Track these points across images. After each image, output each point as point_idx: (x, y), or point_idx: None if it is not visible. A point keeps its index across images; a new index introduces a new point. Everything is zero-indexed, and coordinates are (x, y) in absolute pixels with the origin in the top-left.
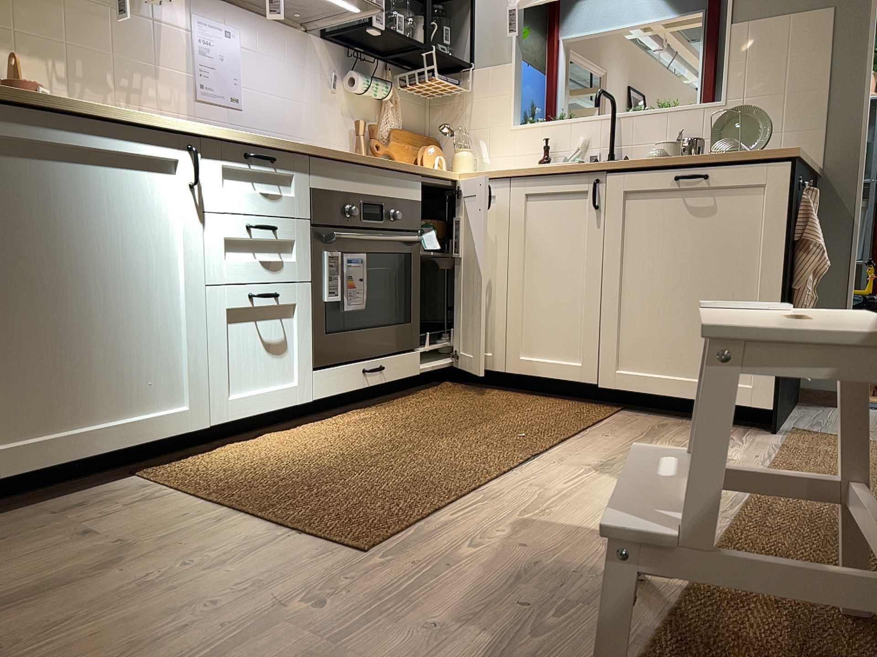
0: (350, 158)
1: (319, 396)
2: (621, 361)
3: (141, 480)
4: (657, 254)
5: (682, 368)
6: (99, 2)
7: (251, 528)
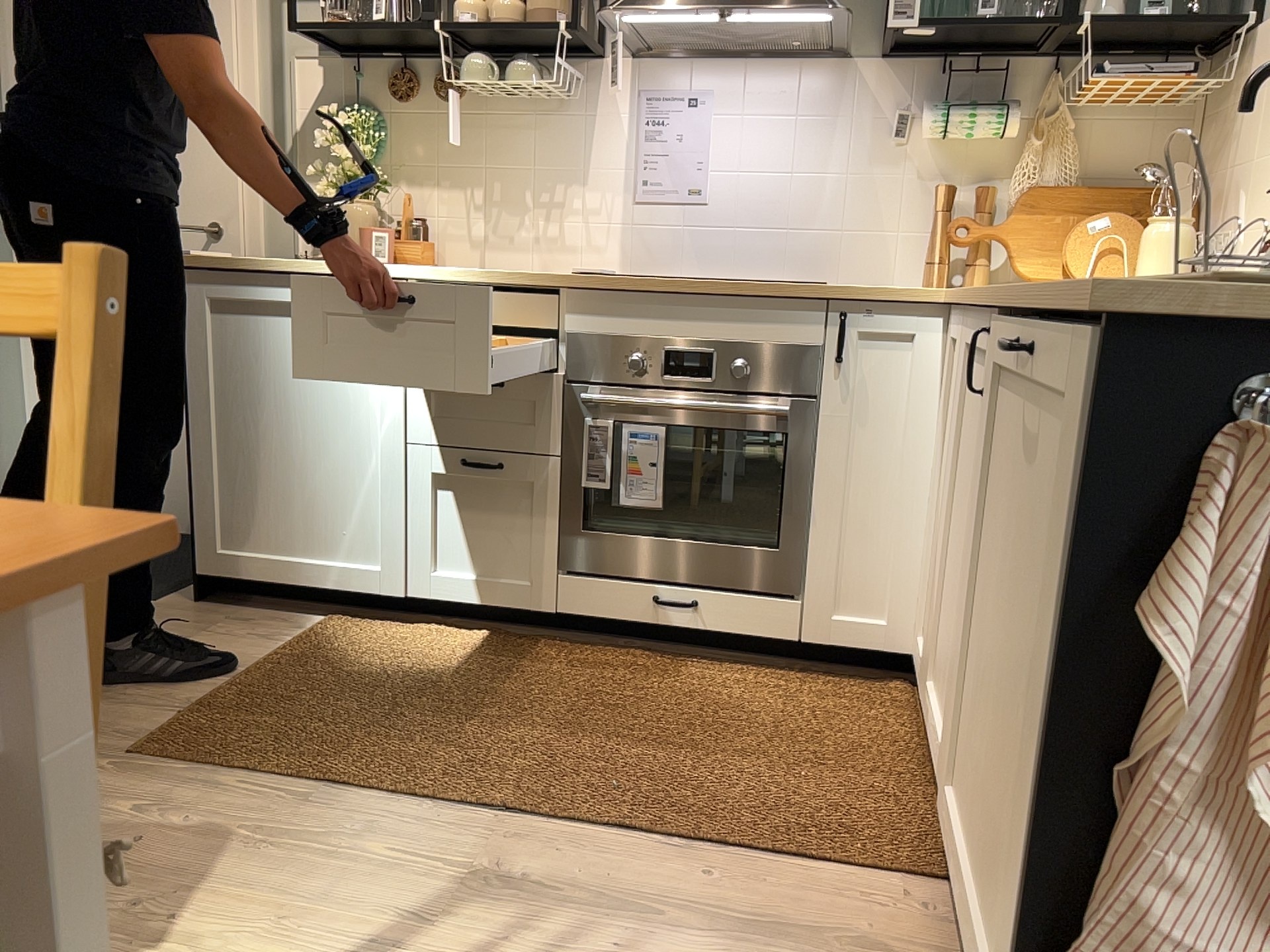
0: (636, 287)
1: (568, 610)
2: (955, 774)
3: (313, 620)
4: (998, 546)
5: (977, 855)
6: (520, 112)
7: (188, 688)
